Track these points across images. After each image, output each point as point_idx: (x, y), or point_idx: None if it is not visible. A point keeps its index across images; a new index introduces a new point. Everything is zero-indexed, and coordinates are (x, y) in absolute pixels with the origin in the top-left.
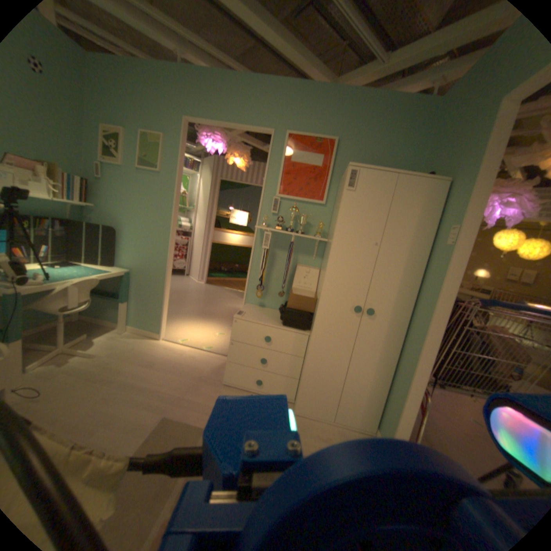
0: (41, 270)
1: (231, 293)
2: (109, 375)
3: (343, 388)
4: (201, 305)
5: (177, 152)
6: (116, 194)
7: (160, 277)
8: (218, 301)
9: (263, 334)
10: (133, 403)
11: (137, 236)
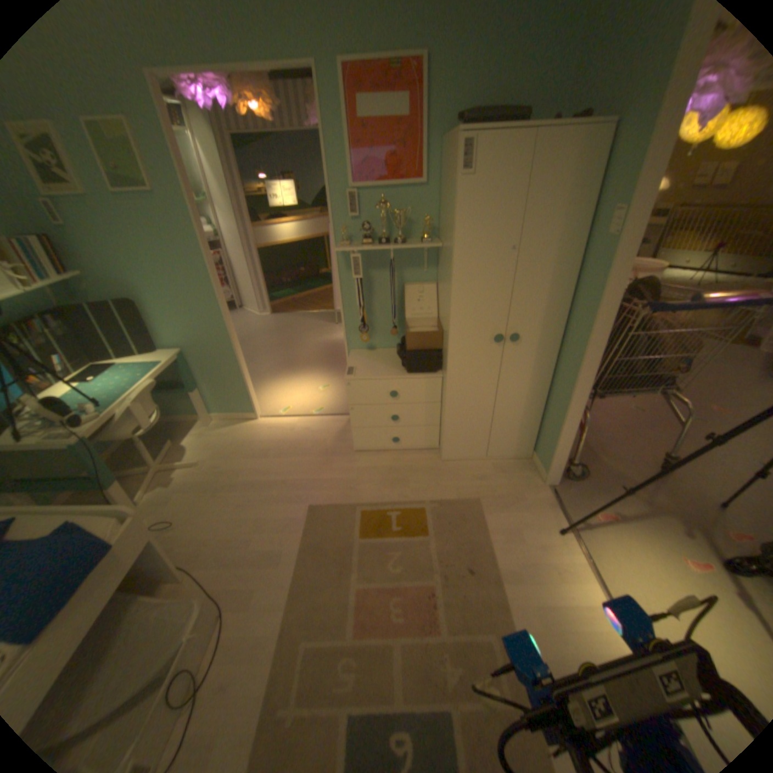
0: (76, 390)
1: (312, 319)
2: (227, 478)
3: (492, 423)
4: (283, 350)
5: (165, 146)
6: (103, 244)
7: (225, 346)
8: (301, 337)
9: (387, 389)
10: (270, 499)
11: (167, 299)
